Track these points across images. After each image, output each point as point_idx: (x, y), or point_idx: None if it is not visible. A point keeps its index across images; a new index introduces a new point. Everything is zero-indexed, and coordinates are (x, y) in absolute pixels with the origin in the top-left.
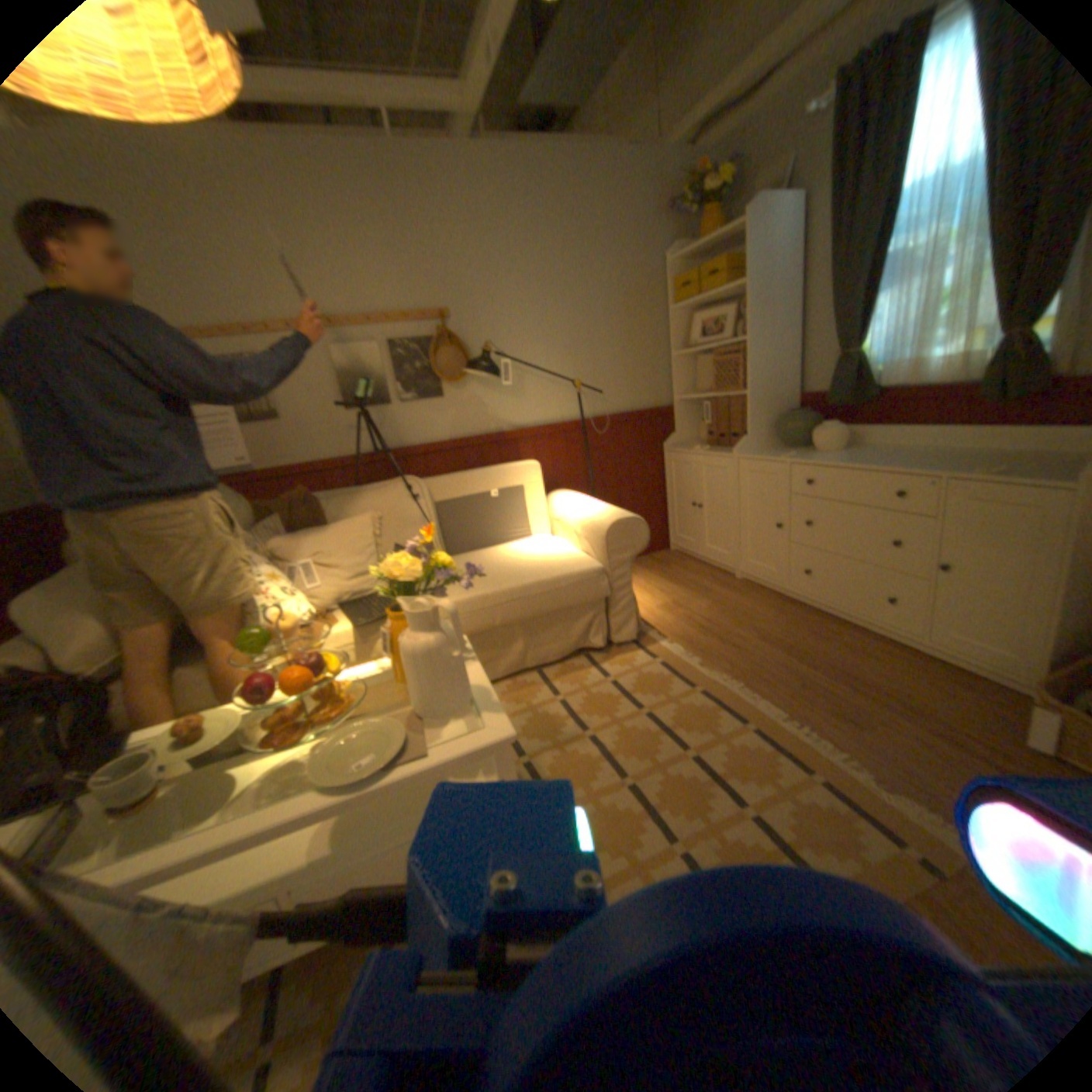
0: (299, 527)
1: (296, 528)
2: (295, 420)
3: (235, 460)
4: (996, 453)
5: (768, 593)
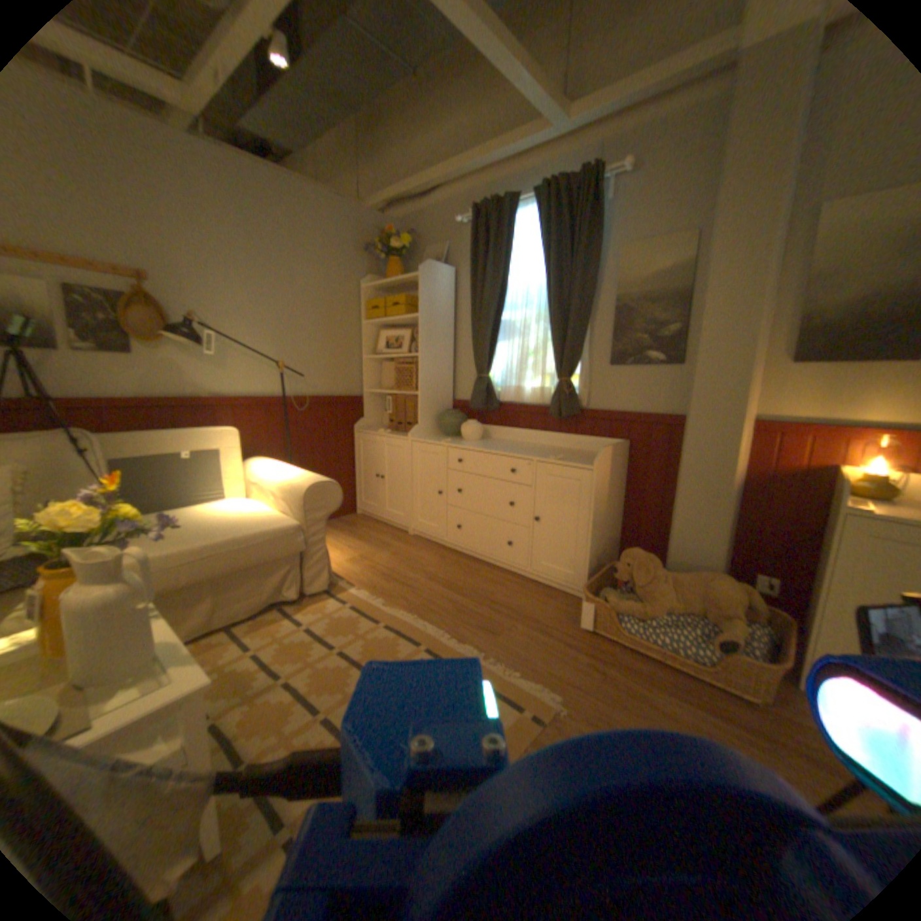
0: None
1: None
2: None
3: None
4: (557, 448)
5: (431, 544)
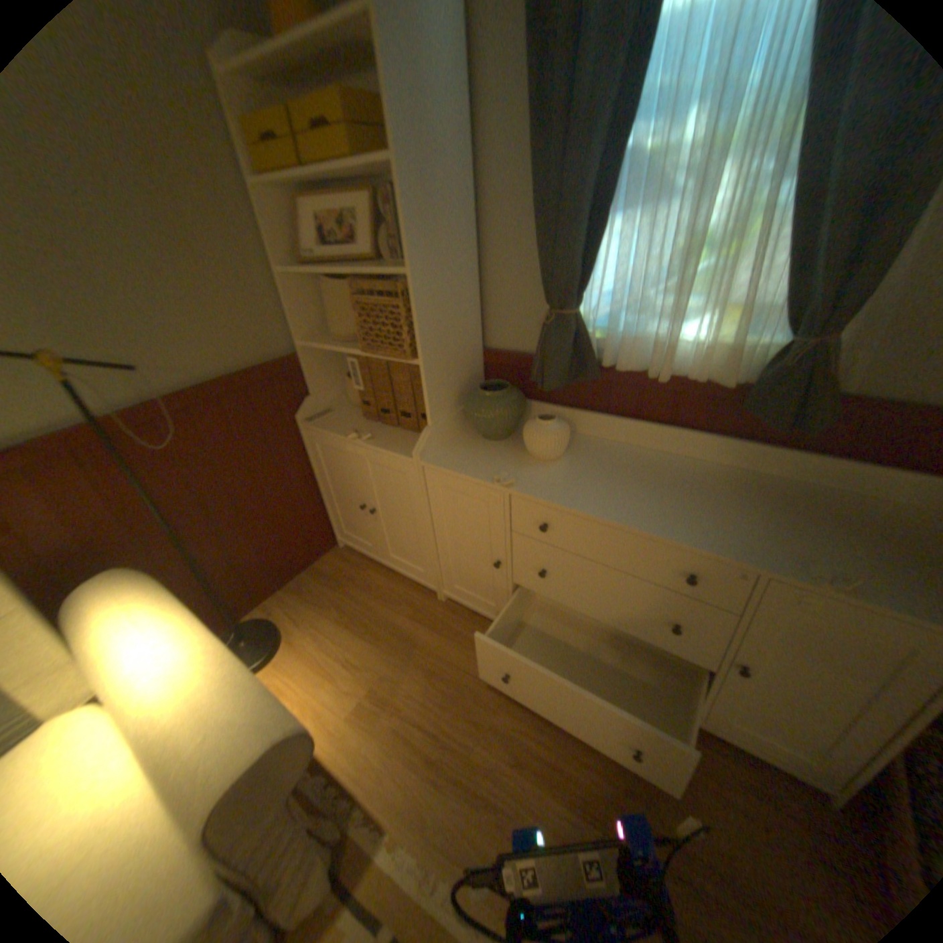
0: None
1: None
2: None
3: None
4: (755, 480)
5: (487, 626)
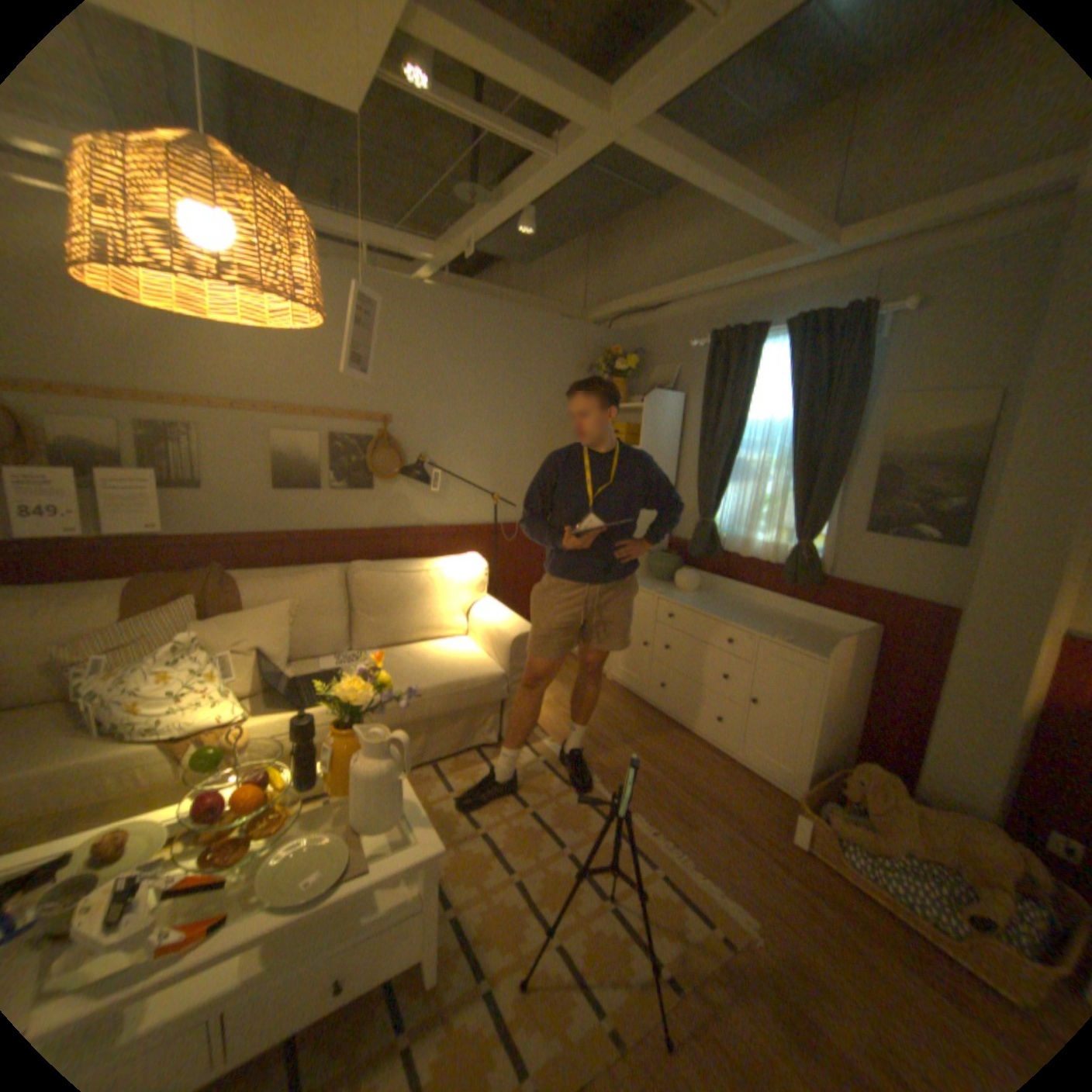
0: (210, 611)
1: (207, 611)
2: (216, 494)
3: (143, 529)
4: (789, 618)
5: (631, 698)
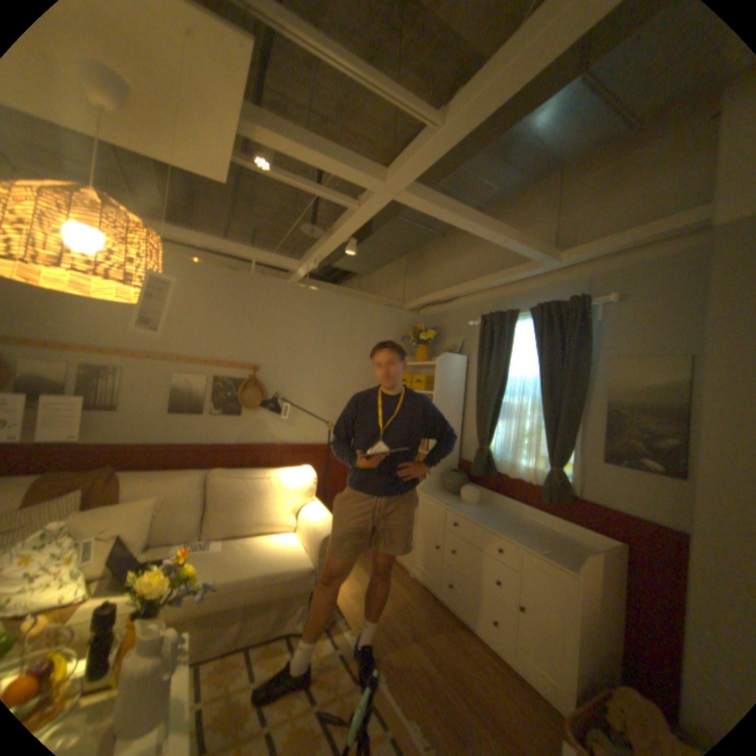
0: (93, 503)
1: (90, 503)
2: (127, 415)
3: (66, 438)
4: (551, 532)
5: (427, 595)
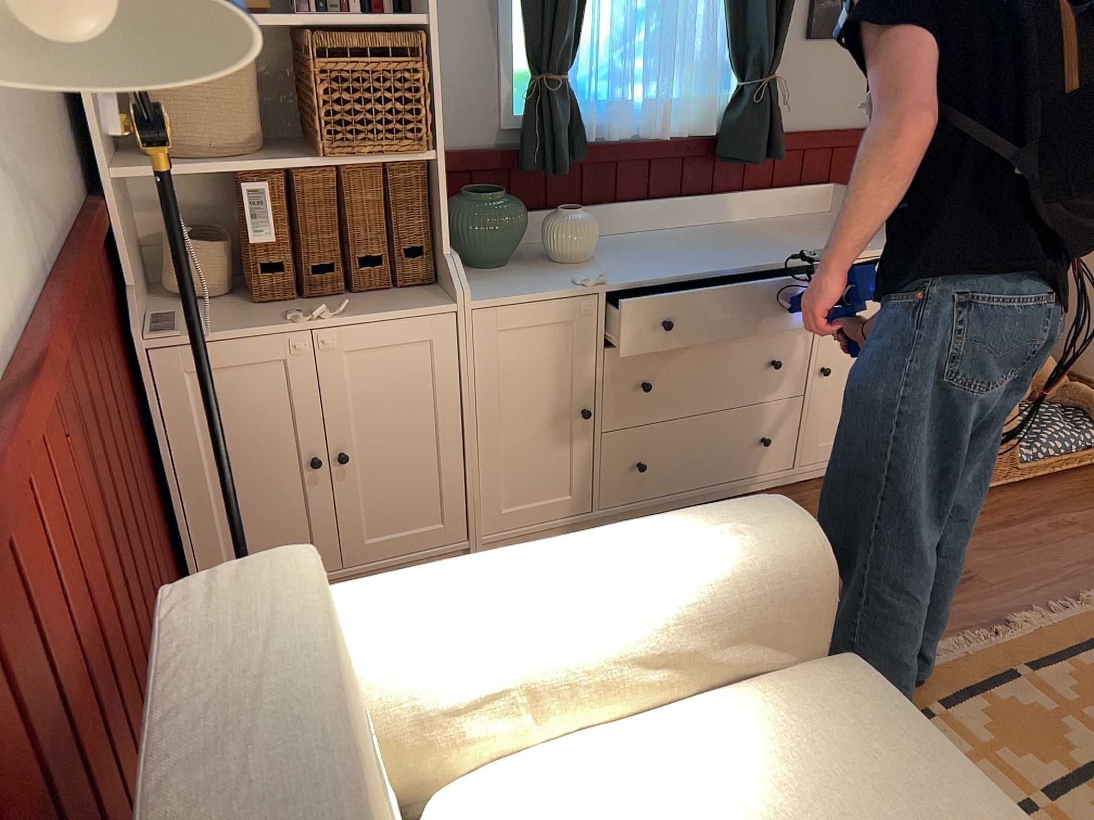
0: None
1: None
2: None
3: None
4: (735, 227)
5: None
